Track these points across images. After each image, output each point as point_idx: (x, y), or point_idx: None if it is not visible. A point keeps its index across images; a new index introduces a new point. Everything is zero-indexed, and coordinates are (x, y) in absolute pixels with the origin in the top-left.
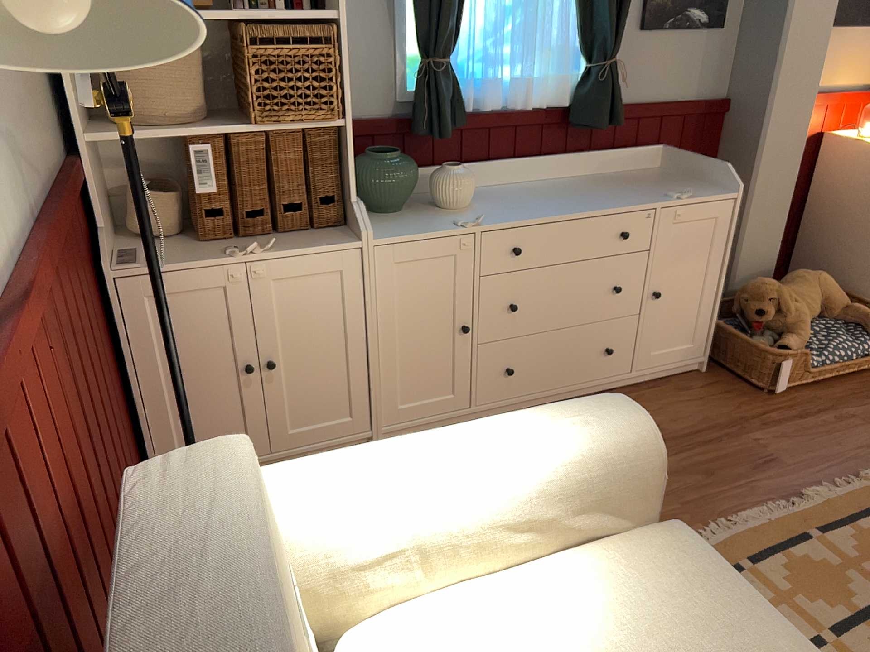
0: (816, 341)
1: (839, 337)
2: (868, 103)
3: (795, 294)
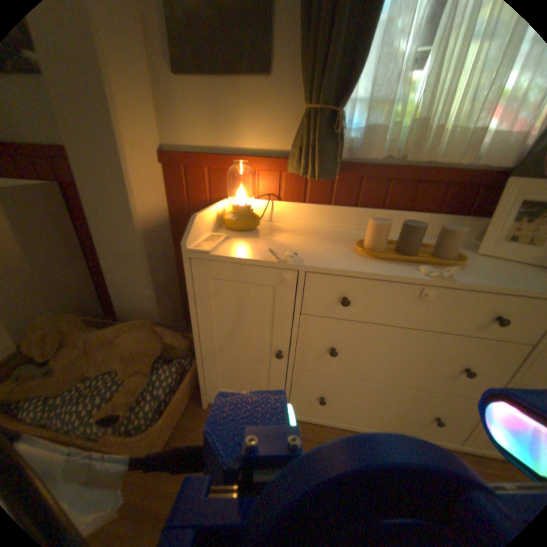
0: (70, 395)
1: (79, 403)
2: (267, 170)
3: (90, 340)
